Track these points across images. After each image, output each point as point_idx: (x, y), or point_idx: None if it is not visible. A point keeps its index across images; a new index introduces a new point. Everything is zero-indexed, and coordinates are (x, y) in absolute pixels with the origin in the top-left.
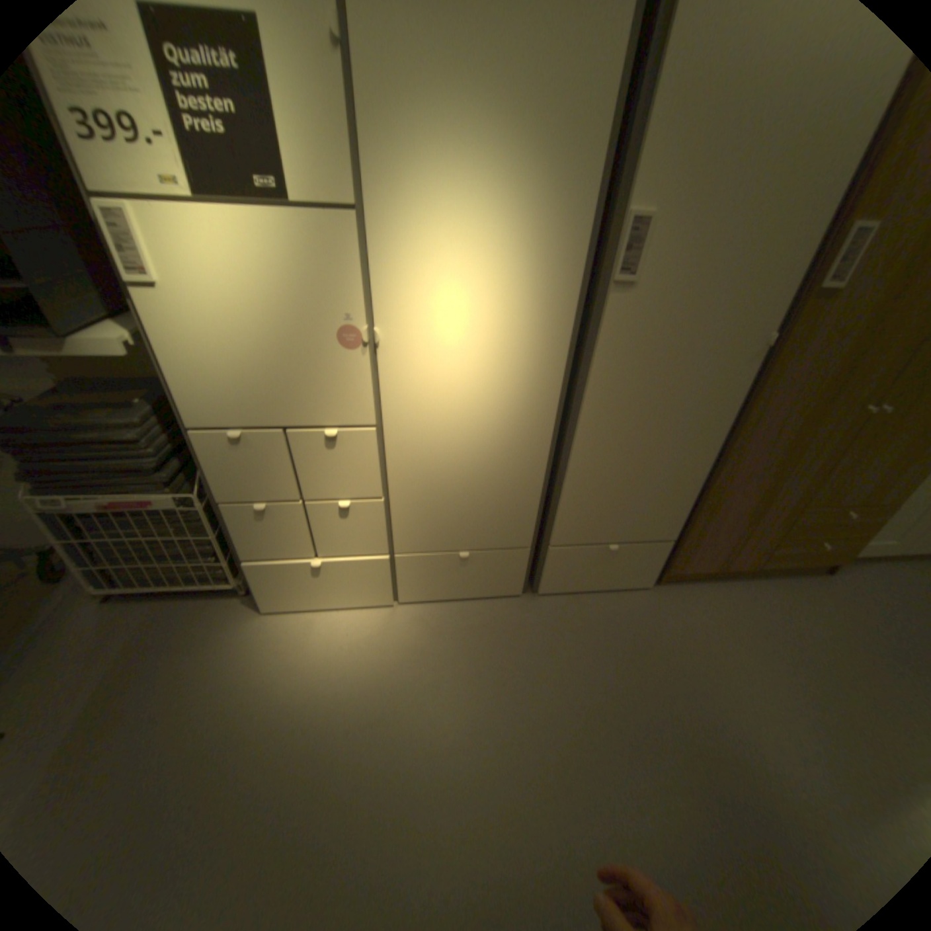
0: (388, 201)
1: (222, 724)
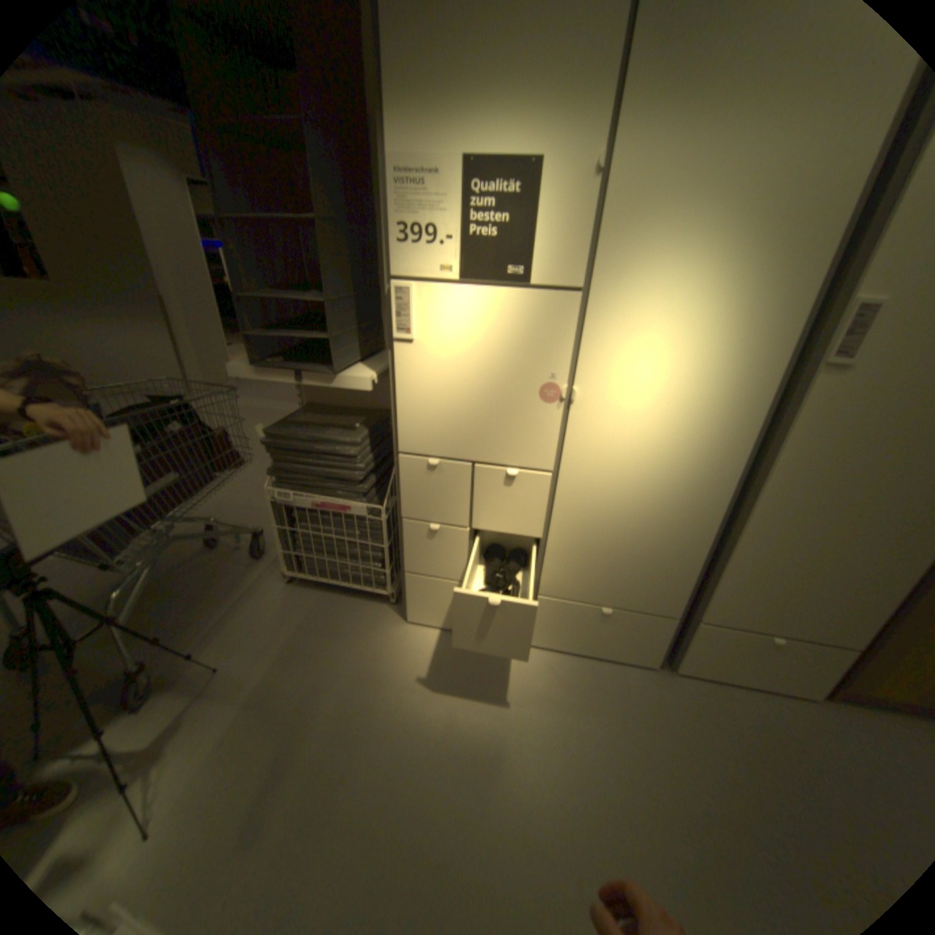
0: (611, 285)
1: (369, 715)
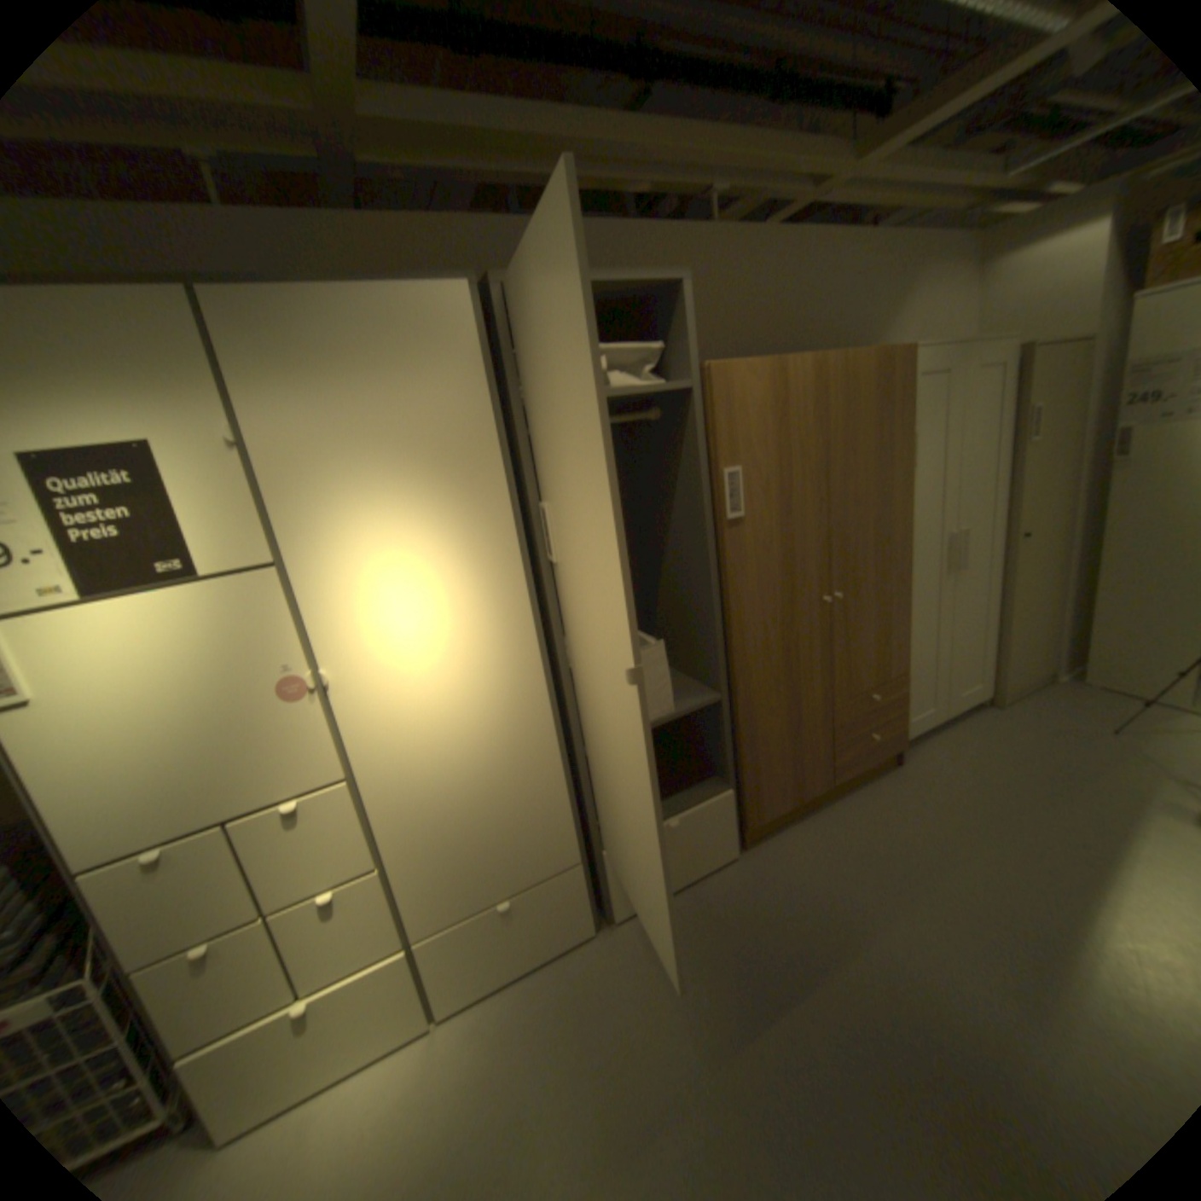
0: (309, 551)
1: None
